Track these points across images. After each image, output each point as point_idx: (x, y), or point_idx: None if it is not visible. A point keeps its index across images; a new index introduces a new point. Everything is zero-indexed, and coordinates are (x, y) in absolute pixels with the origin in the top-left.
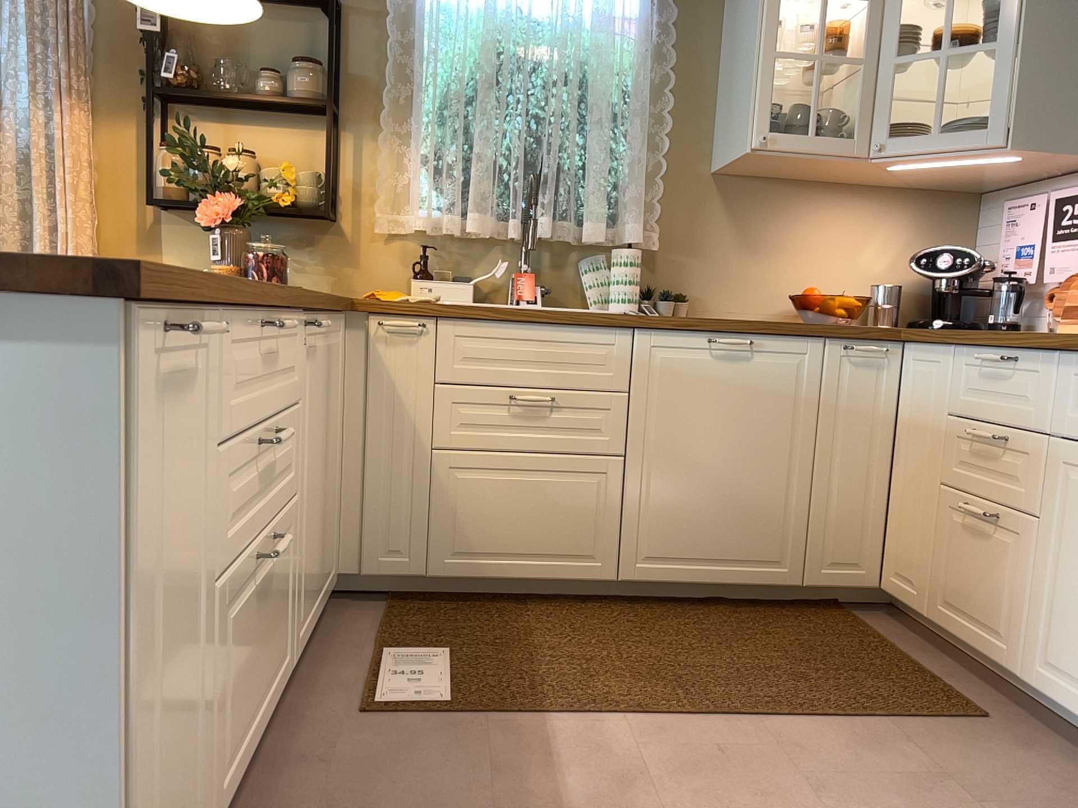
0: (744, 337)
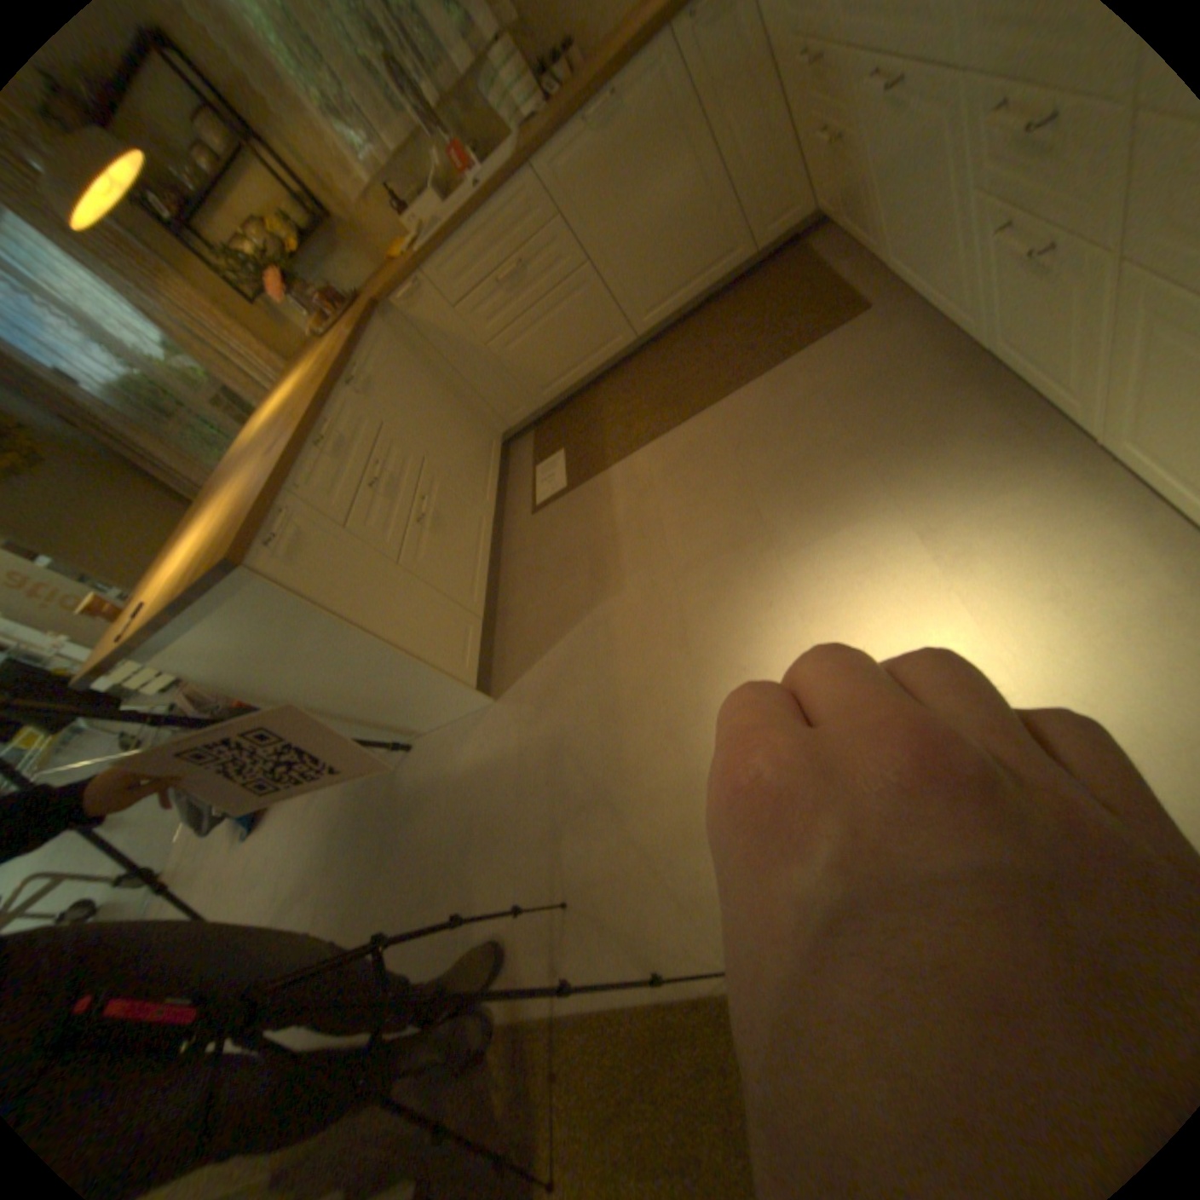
0: (605, 90)
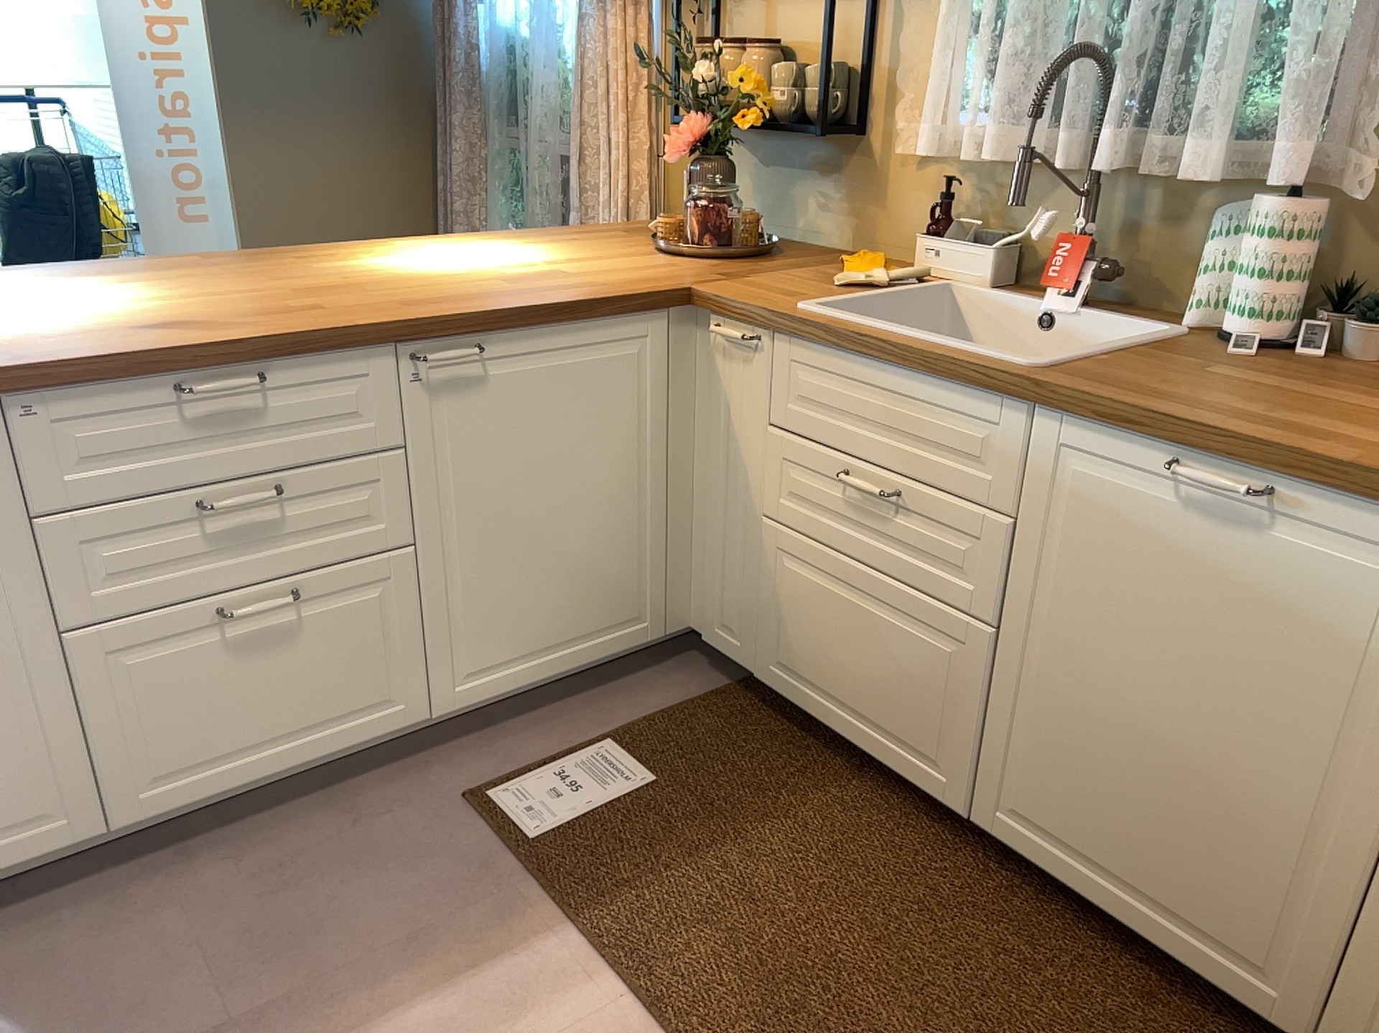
0: (1253, 478)
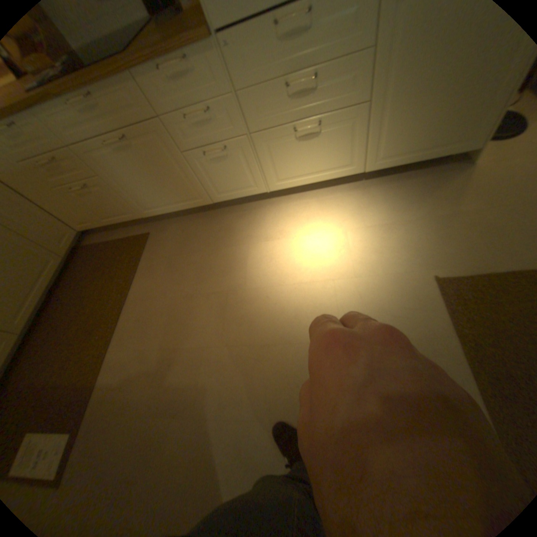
0: None
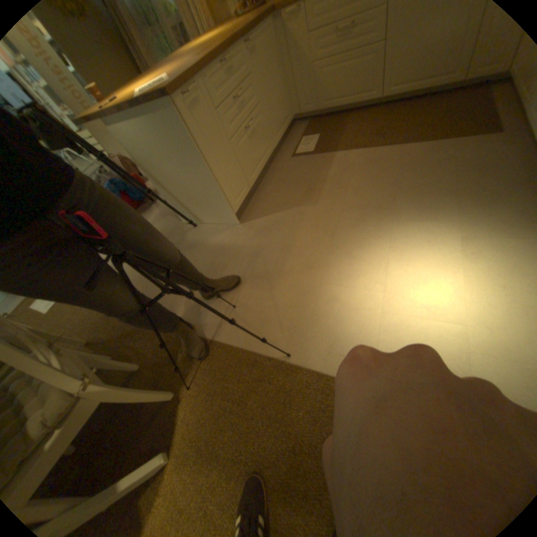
0: None
